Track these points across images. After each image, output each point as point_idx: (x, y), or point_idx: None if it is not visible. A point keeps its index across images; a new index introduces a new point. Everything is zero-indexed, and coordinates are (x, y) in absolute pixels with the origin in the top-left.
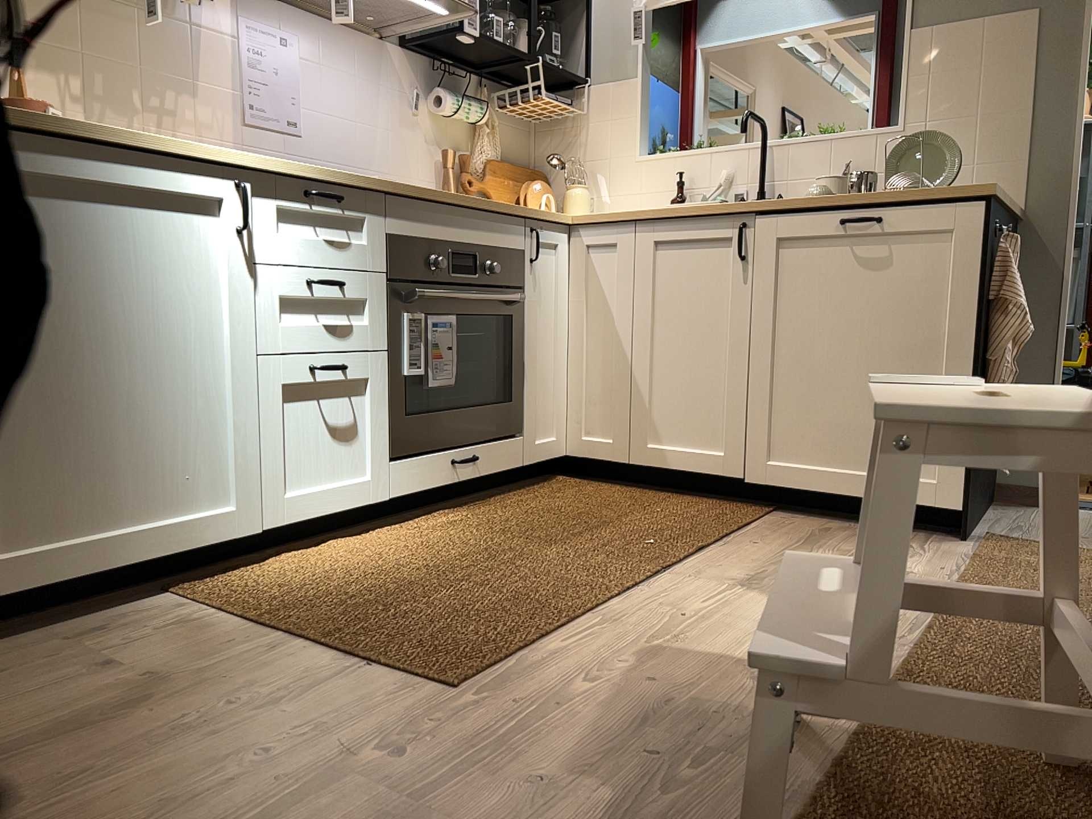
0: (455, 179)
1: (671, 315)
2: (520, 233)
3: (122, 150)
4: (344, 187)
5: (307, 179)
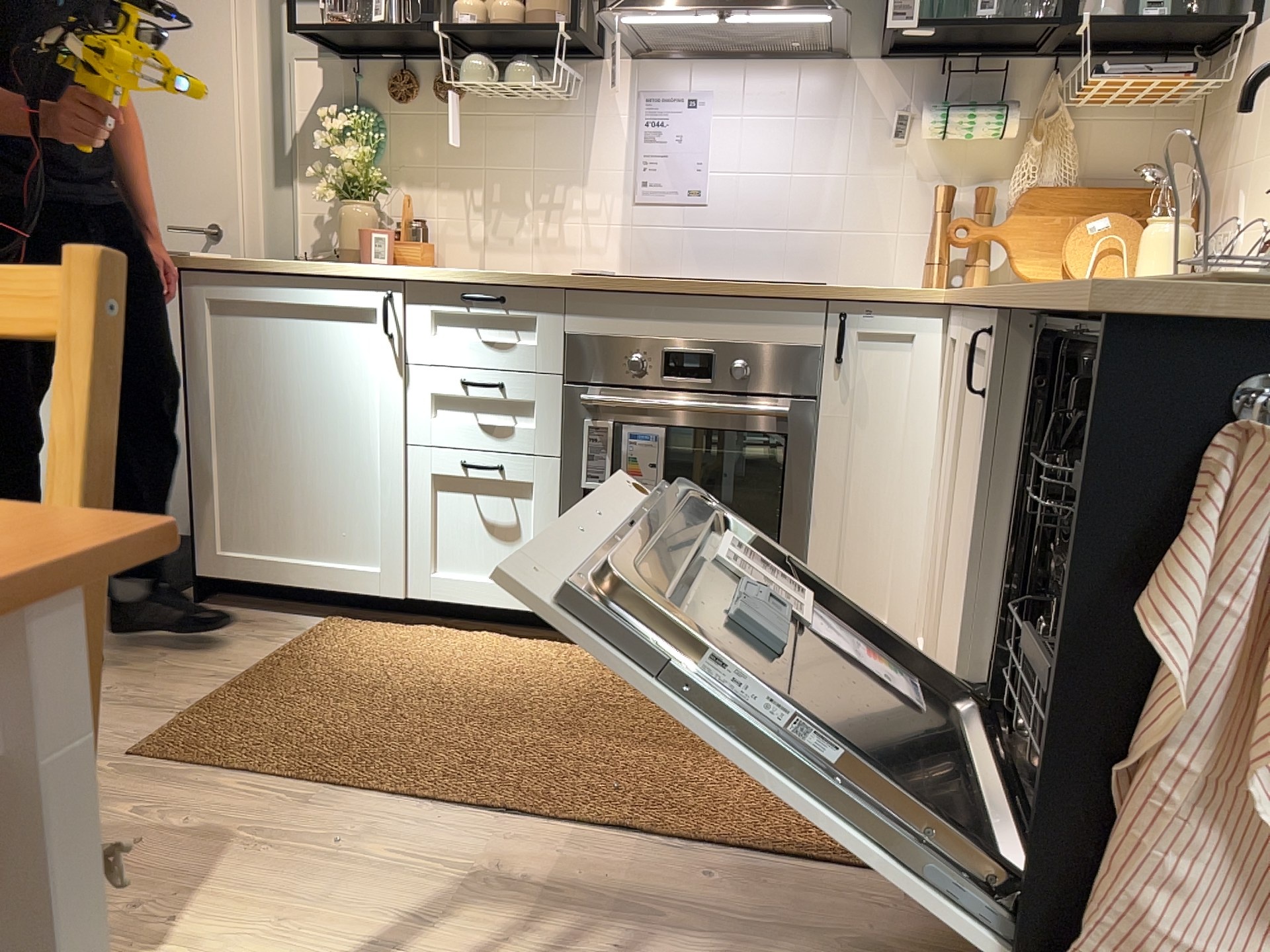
0: (943, 229)
1: (966, 481)
2: (813, 325)
3: (294, 277)
4: (505, 287)
5: (458, 283)
